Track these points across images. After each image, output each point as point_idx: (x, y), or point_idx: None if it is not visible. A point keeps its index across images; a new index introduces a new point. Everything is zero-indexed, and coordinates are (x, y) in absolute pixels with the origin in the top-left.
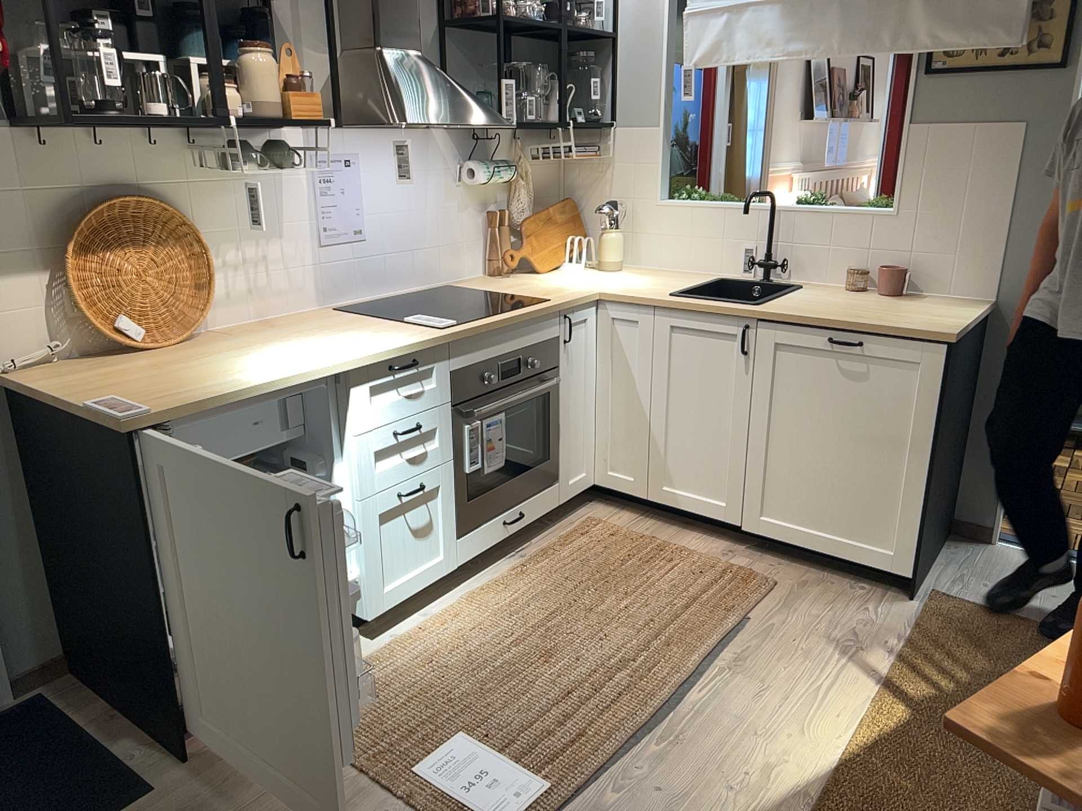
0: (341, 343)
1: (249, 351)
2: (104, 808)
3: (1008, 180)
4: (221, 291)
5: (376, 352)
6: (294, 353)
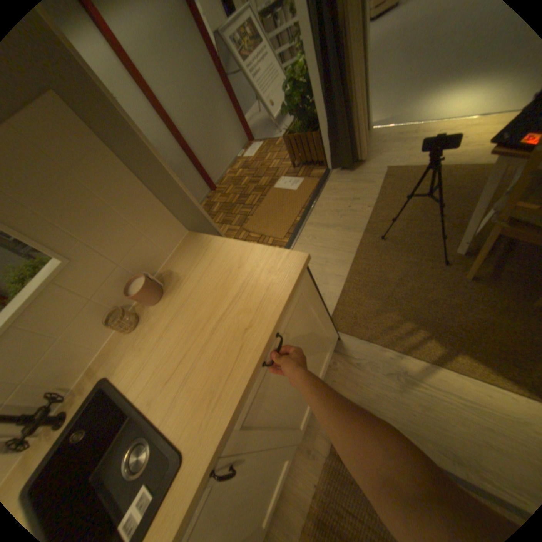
0: None
1: None
2: None
3: (106, 158)
4: None
5: None
6: None
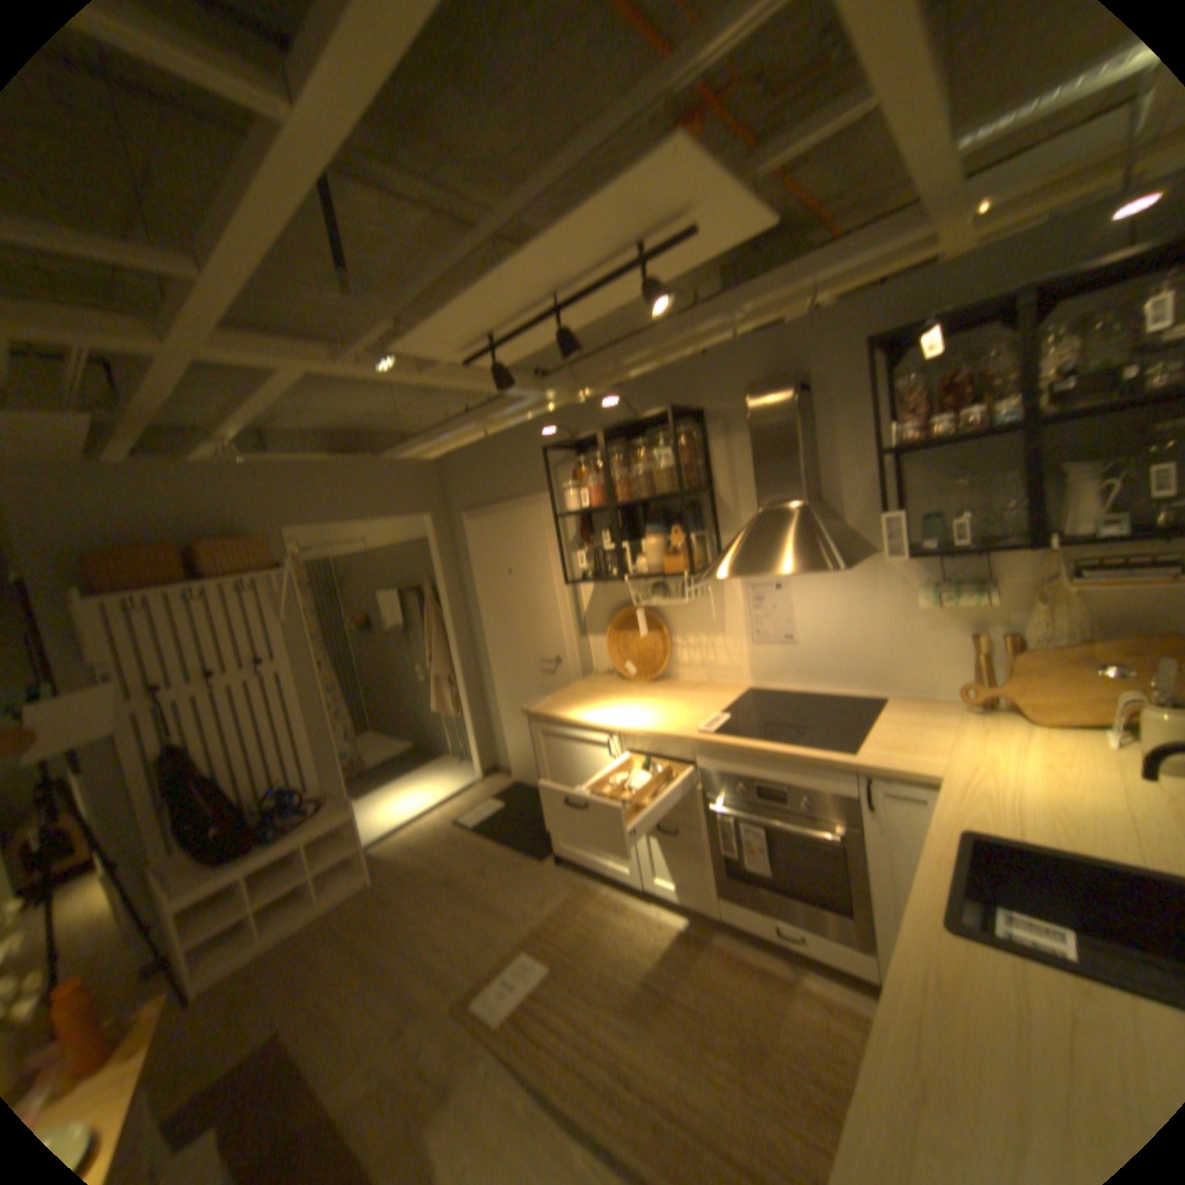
0: (652, 711)
1: (632, 696)
2: (533, 850)
3: None
4: (684, 657)
5: (630, 725)
6: (626, 707)
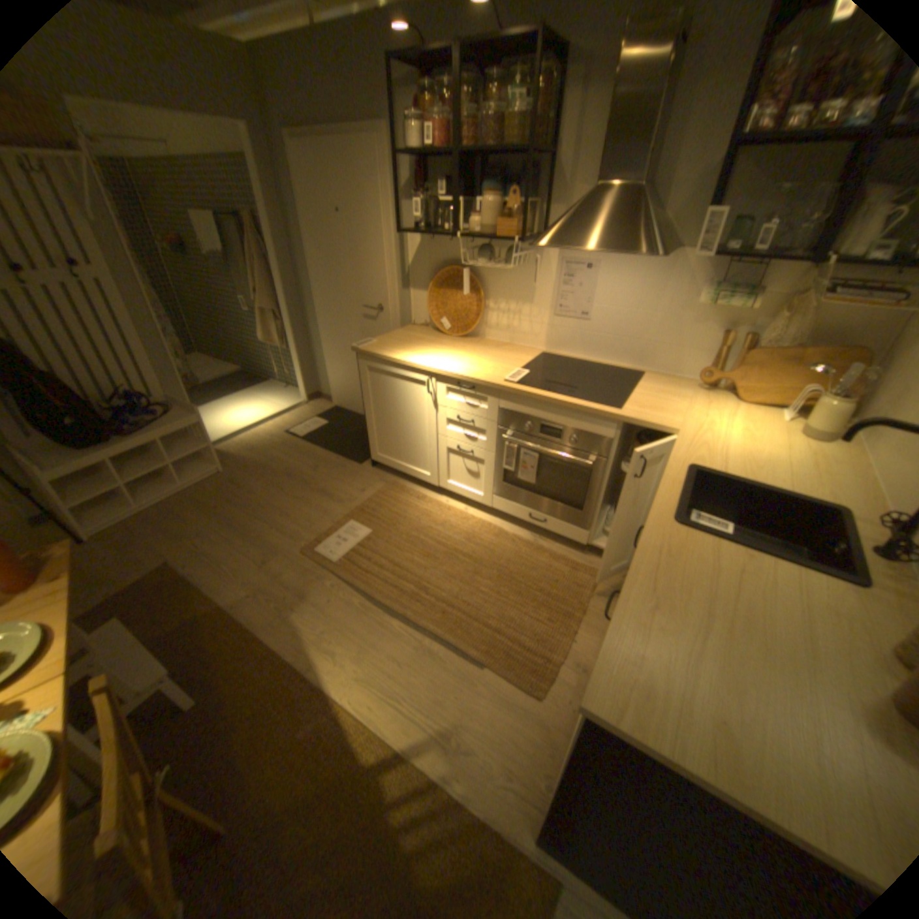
0: (466, 363)
1: (448, 349)
2: (355, 457)
3: None
4: (493, 321)
5: (449, 372)
6: (444, 357)
